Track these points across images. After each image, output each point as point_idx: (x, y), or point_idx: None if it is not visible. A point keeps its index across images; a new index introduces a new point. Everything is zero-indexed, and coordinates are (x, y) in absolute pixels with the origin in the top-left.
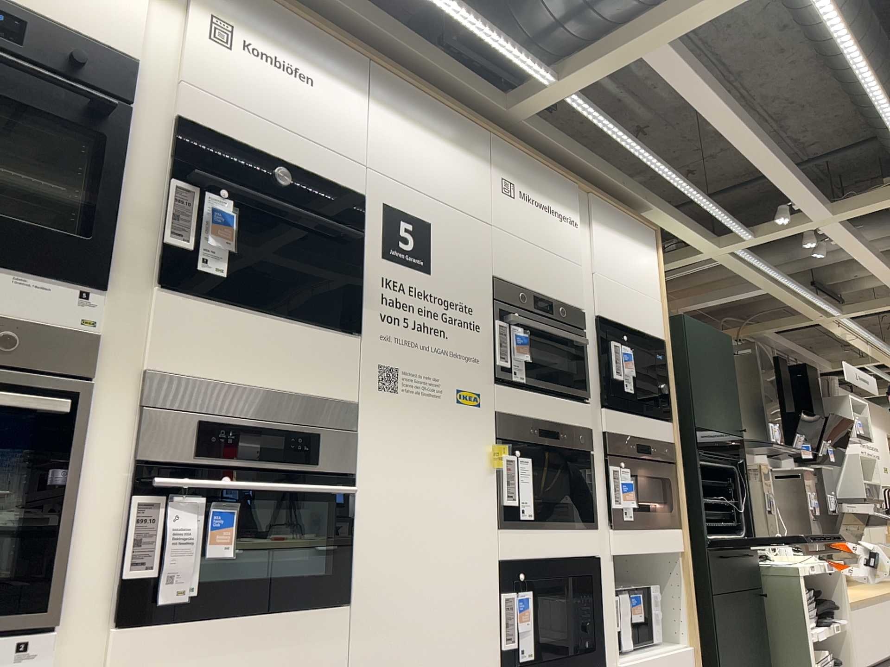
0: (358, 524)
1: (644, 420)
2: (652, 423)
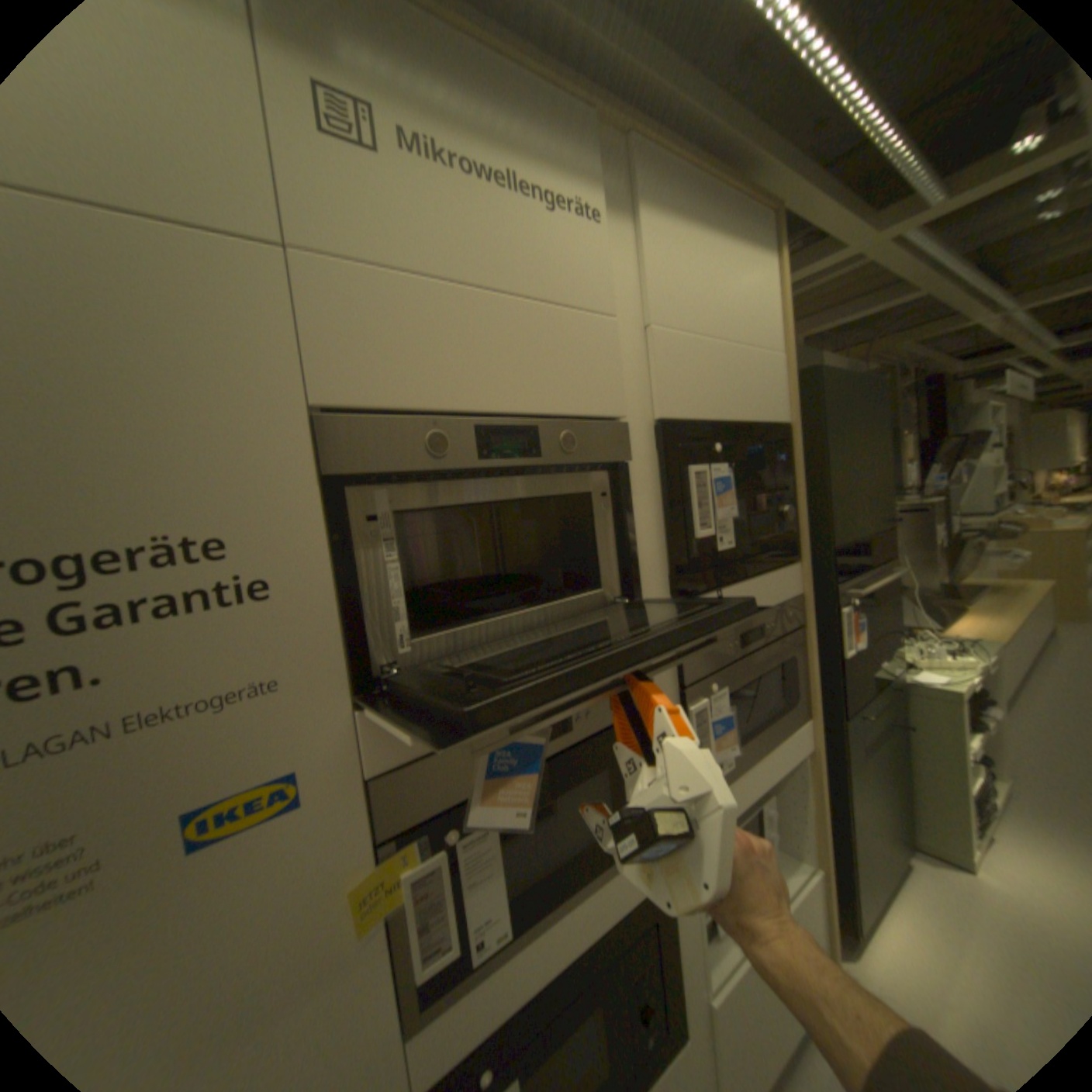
0: None
1: (754, 586)
2: (768, 582)
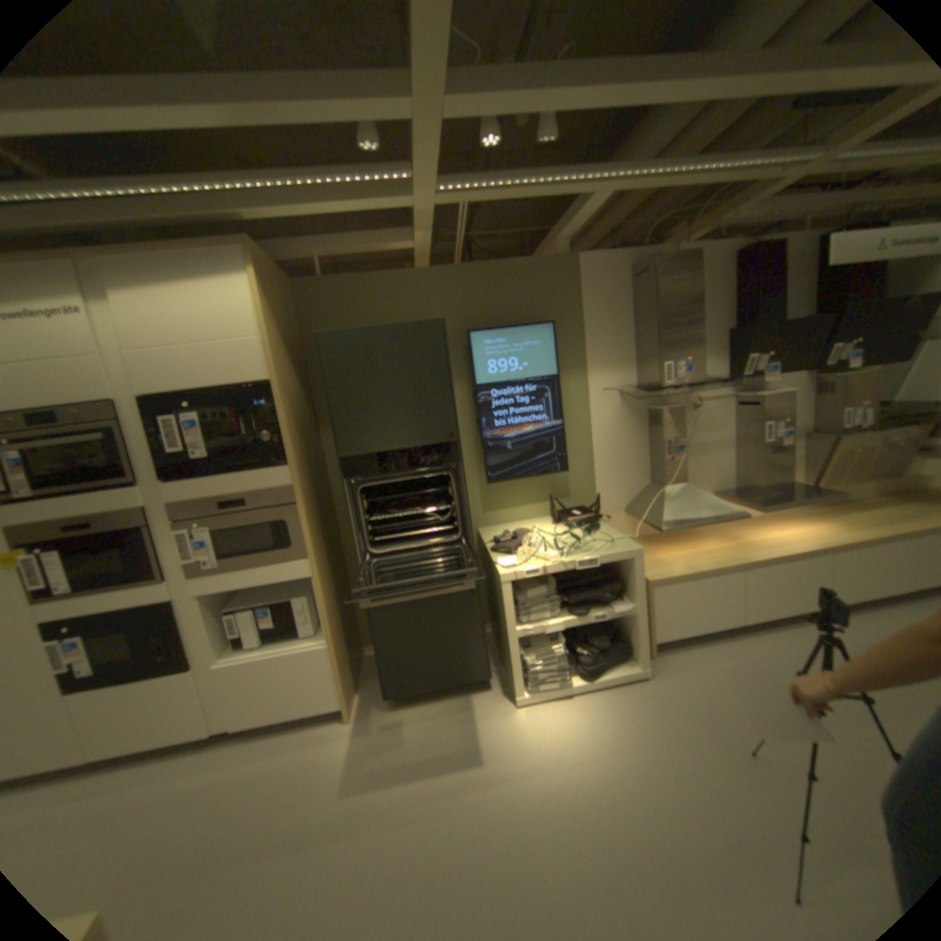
0: None
1: (230, 479)
2: (247, 477)
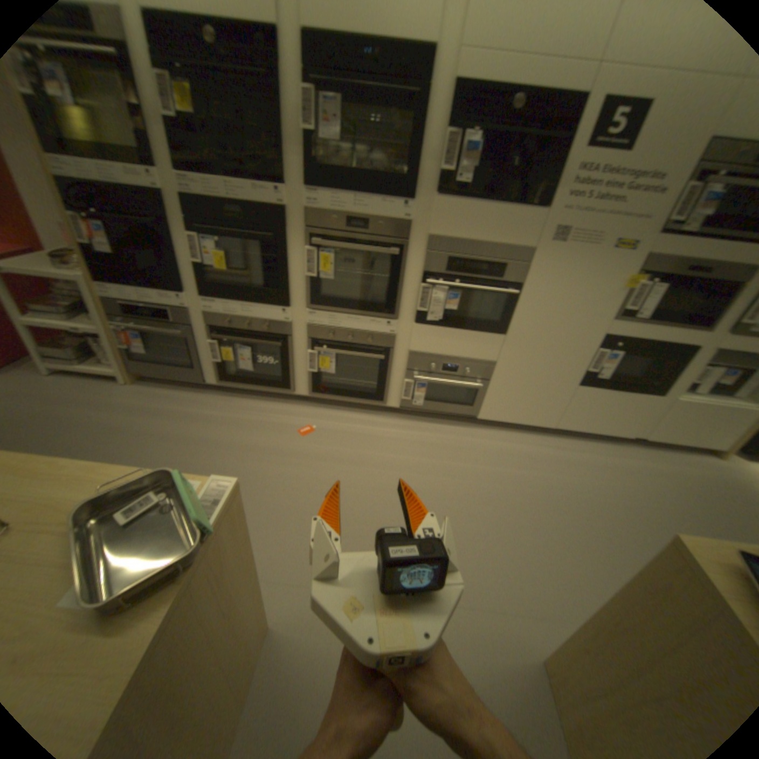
0: (519, 305)
1: None
2: None
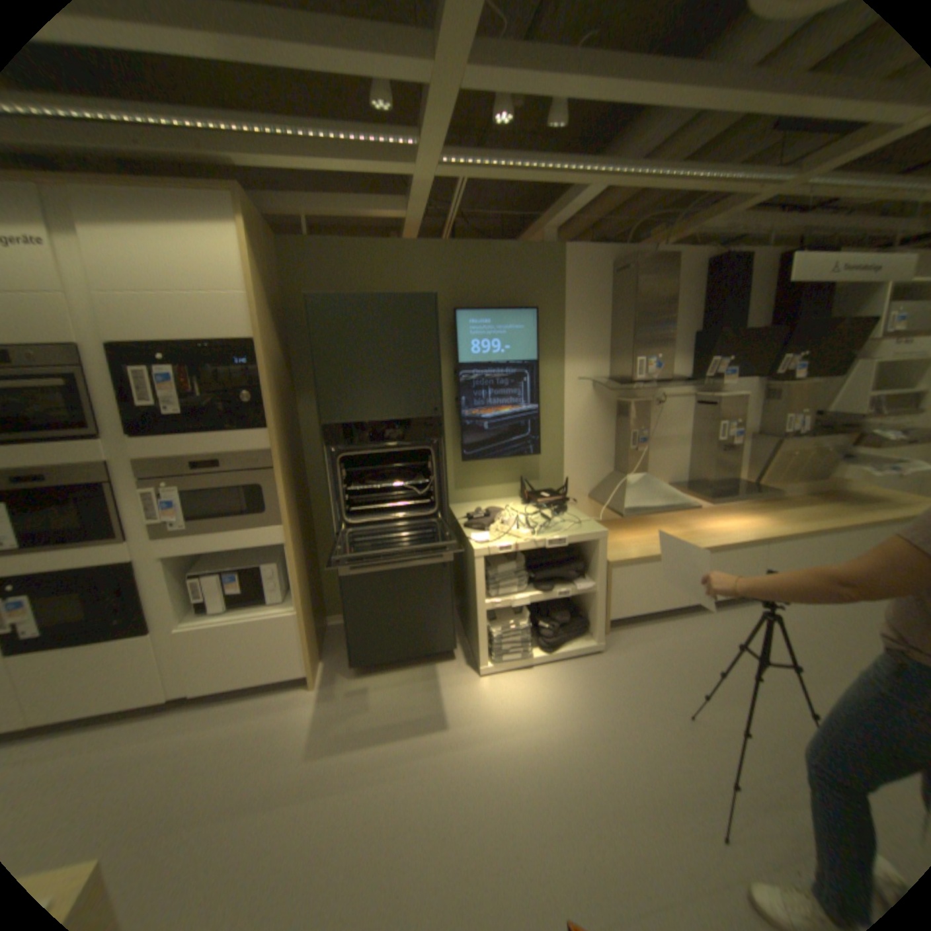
0: None
1: (204, 438)
2: (222, 438)
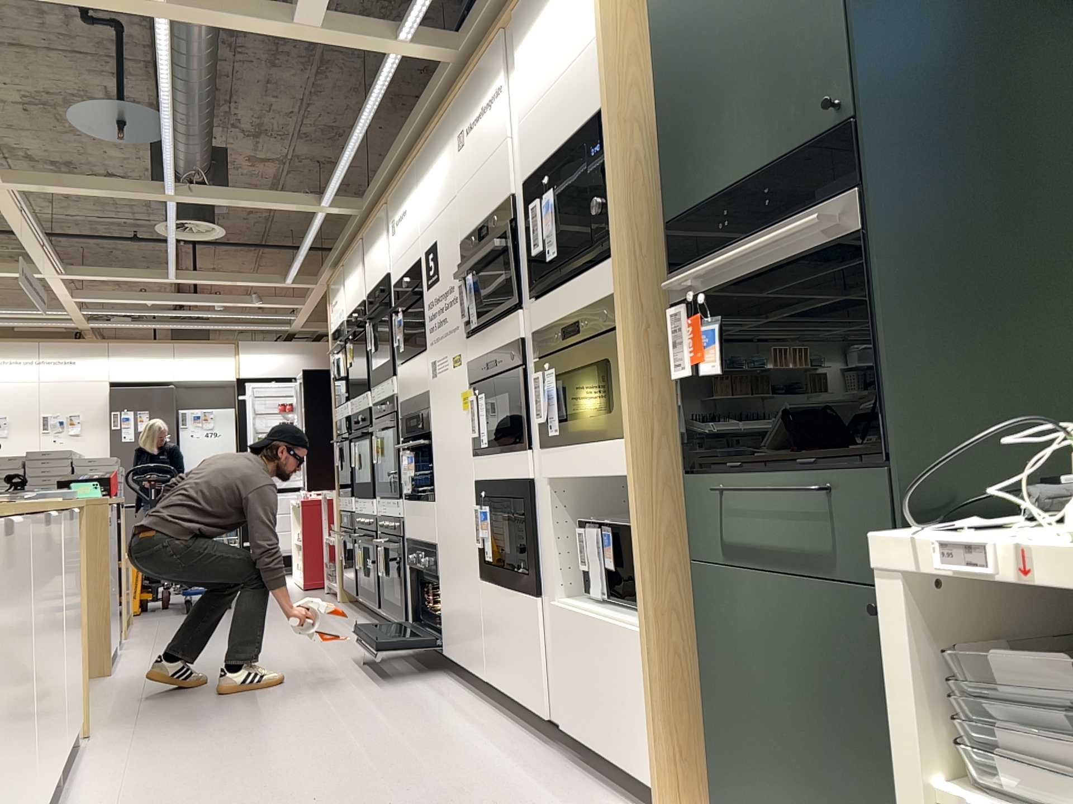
0: (433, 458)
1: (575, 285)
2: (587, 280)
